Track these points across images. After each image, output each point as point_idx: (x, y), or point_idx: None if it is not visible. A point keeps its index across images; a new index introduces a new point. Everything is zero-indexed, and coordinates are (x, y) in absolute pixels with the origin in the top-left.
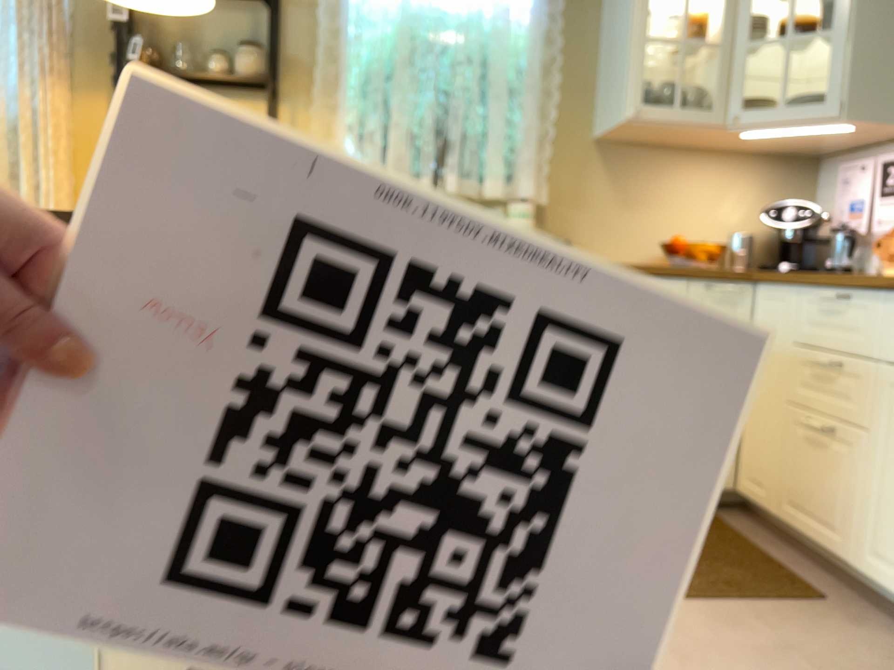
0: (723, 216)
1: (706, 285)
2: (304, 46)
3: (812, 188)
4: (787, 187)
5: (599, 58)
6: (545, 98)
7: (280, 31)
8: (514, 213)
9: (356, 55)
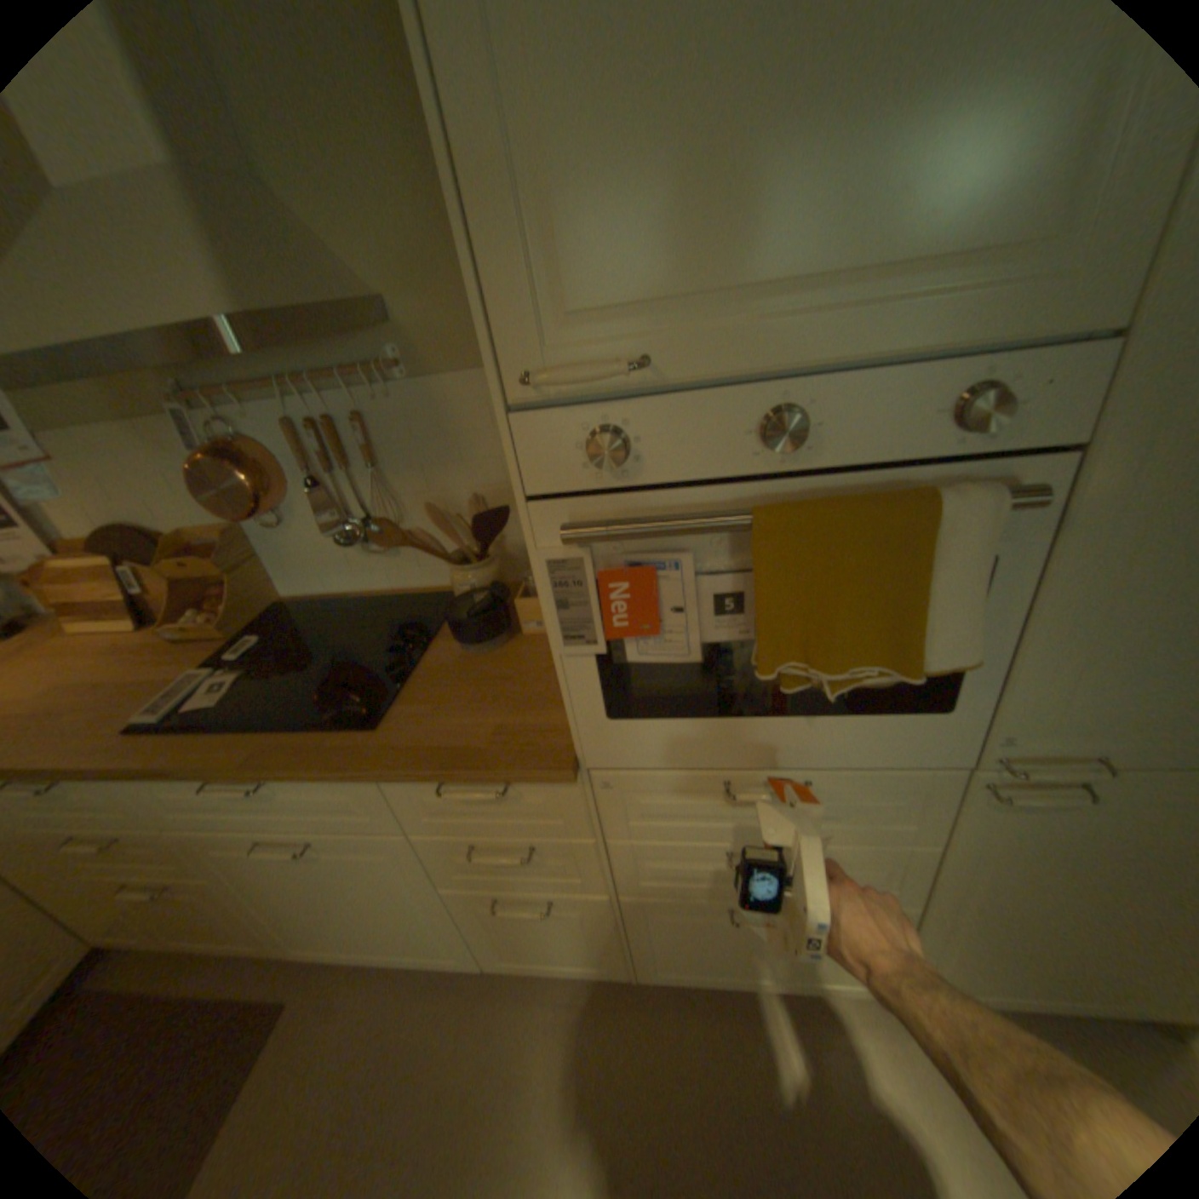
0: None
1: None
2: None
3: None
4: None
5: None
6: None
7: None
8: None
9: None
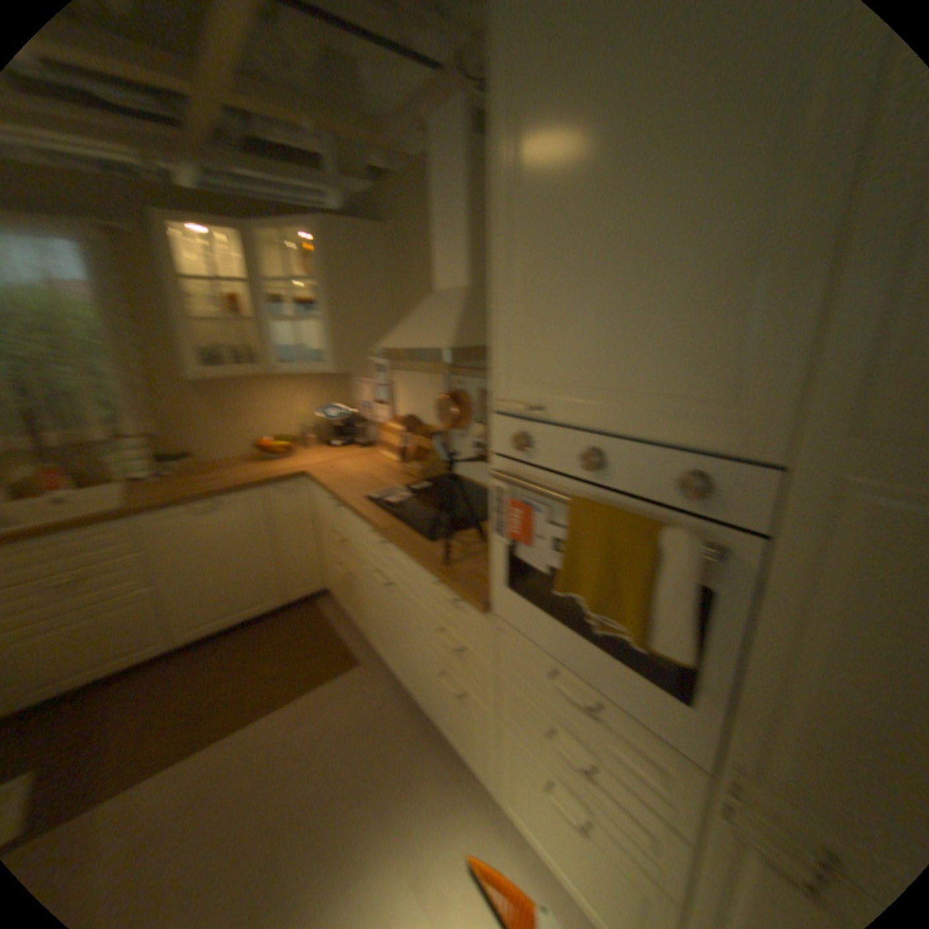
0: (290, 412)
1: (268, 487)
2: None
3: (342, 385)
4: (326, 387)
5: (159, 315)
6: (116, 353)
7: None
8: (115, 448)
9: None
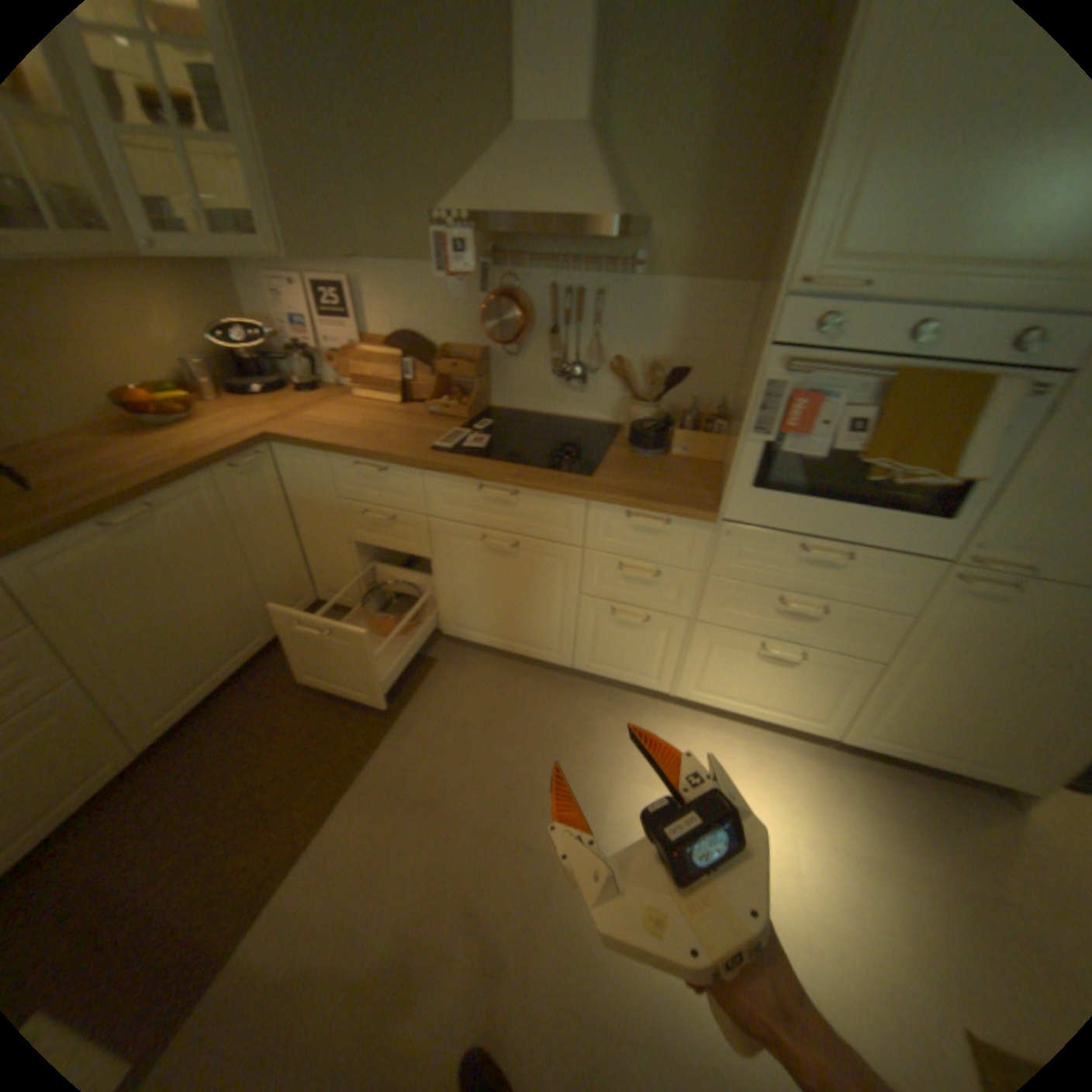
0: (153, 340)
1: (224, 466)
2: None
3: (226, 289)
4: (202, 292)
5: None
6: None
7: None
8: None
9: None
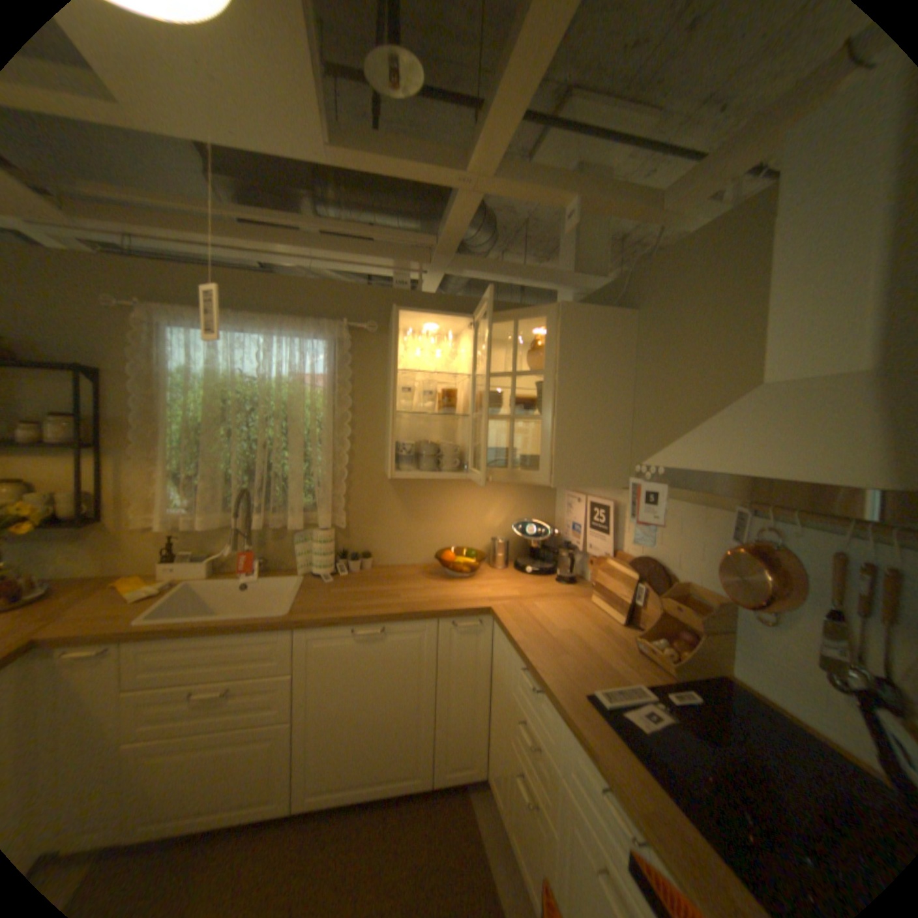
0: (488, 523)
1: (451, 622)
2: (124, 408)
3: (551, 498)
4: (532, 498)
5: (386, 411)
6: (341, 445)
7: (99, 396)
8: (315, 540)
9: (167, 419)
